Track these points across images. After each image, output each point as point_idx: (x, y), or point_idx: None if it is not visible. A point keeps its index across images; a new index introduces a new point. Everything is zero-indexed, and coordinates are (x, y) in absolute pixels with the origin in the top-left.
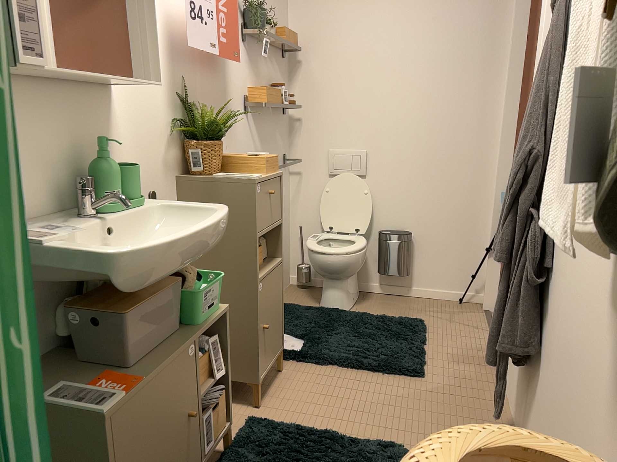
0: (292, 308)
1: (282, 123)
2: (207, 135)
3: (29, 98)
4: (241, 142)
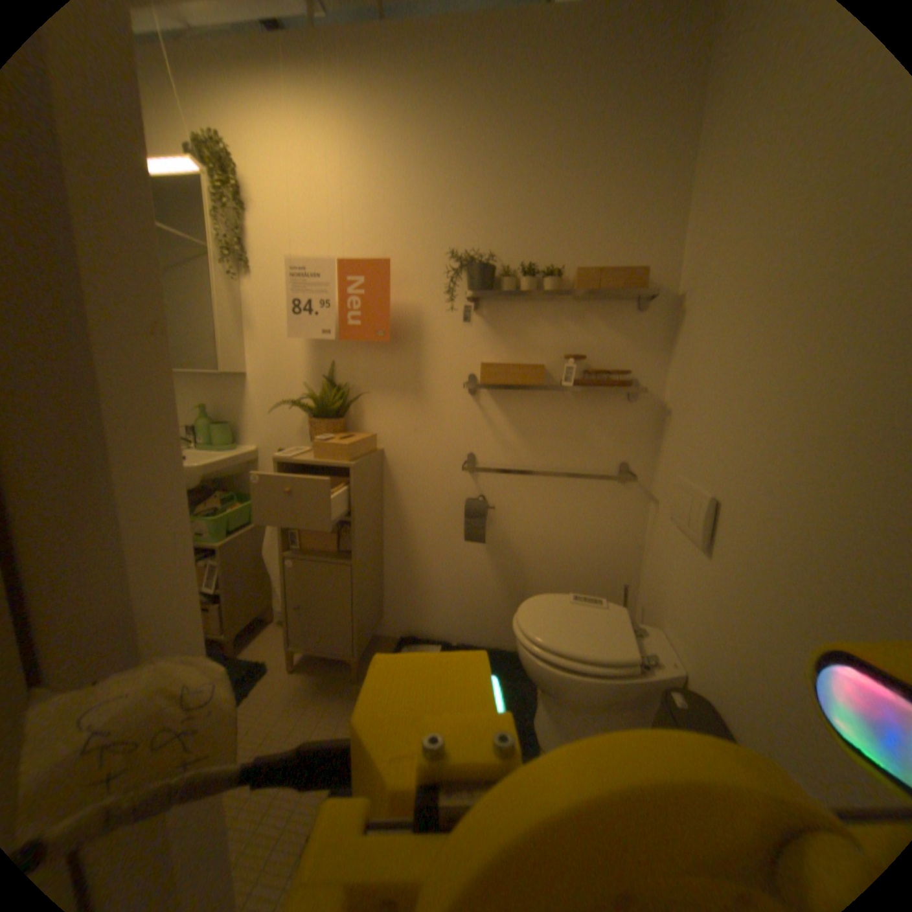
0: (515, 672)
1: (620, 410)
2: (315, 411)
3: (186, 381)
4: (454, 427)
